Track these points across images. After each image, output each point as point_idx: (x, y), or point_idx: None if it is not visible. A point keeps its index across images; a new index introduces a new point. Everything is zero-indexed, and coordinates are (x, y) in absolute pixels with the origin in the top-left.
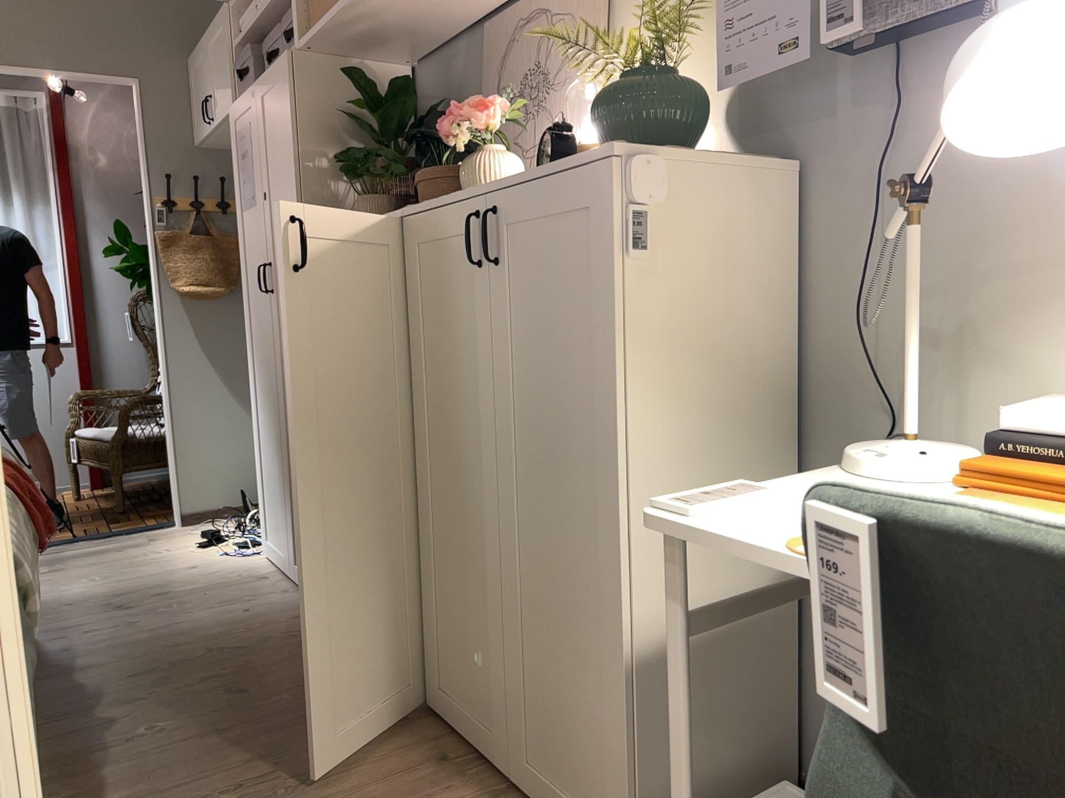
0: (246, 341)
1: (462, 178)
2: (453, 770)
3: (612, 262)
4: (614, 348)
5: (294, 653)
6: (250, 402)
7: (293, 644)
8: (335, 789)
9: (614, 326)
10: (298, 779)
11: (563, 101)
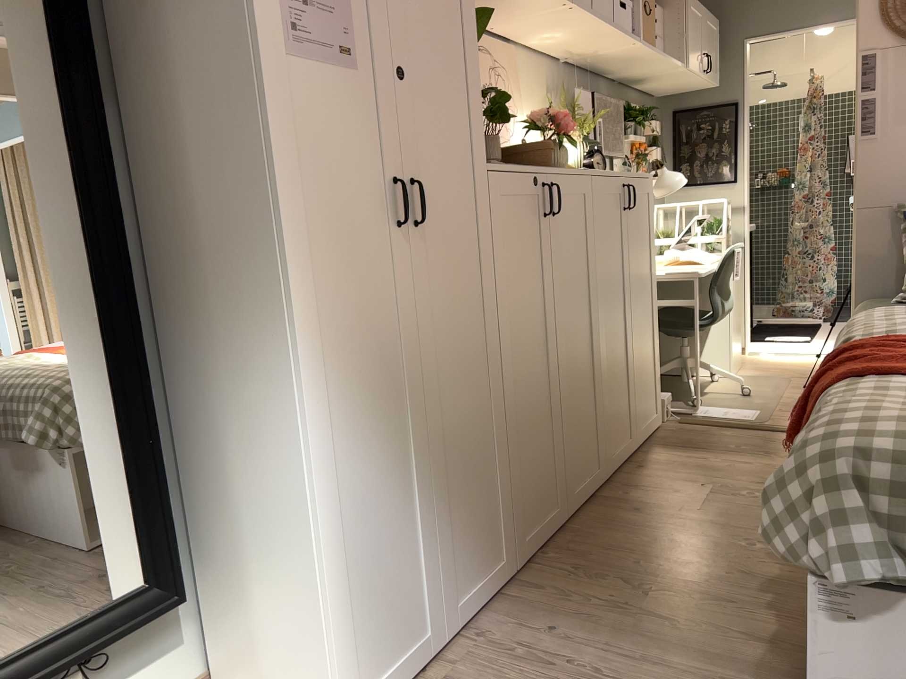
0: (297, 329)
1: (554, 153)
2: (642, 464)
3: (653, 211)
4: (654, 239)
5: (598, 554)
6: (305, 461)
7: (585, 563)
8: (693, 478)
9: (654, 231)
10: (702, 488)
11: (513, 118)
